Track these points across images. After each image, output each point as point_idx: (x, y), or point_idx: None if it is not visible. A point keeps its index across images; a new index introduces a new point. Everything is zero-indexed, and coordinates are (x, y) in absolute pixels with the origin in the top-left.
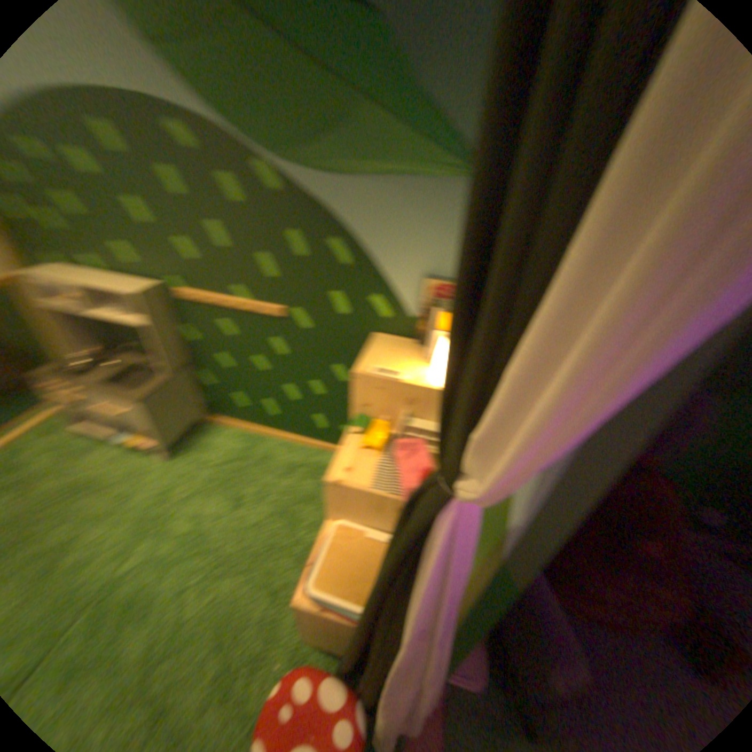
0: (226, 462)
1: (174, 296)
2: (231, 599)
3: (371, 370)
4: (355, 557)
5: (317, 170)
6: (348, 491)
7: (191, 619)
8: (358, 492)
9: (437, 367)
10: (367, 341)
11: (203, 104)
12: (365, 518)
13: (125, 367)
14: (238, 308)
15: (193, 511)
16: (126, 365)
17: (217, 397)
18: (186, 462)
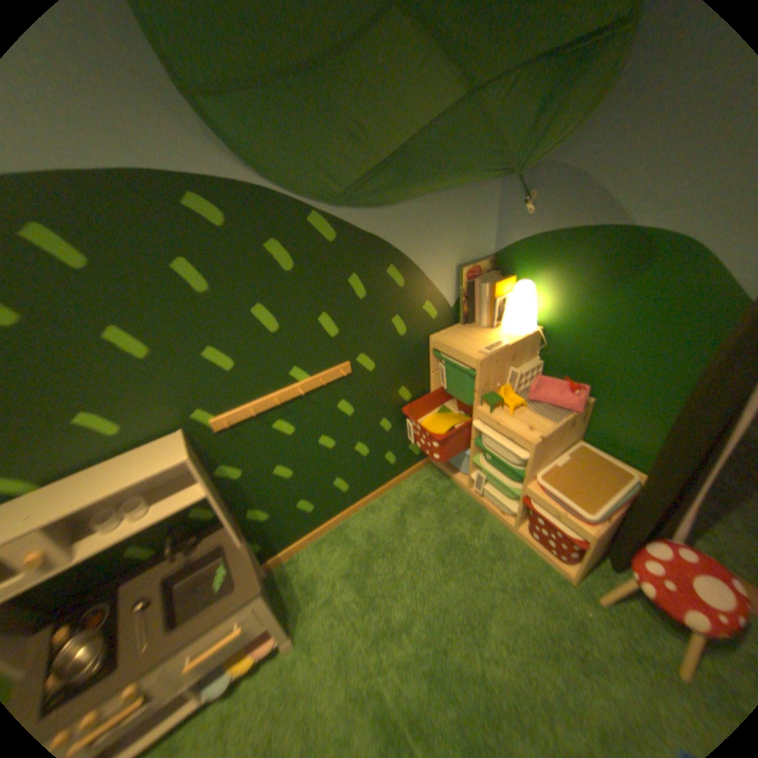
0: (344, 571)
1: (213, 428)
2: (511, 628)
3: (483, 351)
4: (573, 478)
5: (377, 205)
6: (551, 436)
7: (515, 674)
8: (555, 430)
9: (515, 321)
10: (425, 346)
11: (261, 164)
12: (555, 451)
13: (167, 581)
14: (306, 389)
15: (387, 630)
16: (161, 579)
17: (280, 522)
18: (310, 613)
